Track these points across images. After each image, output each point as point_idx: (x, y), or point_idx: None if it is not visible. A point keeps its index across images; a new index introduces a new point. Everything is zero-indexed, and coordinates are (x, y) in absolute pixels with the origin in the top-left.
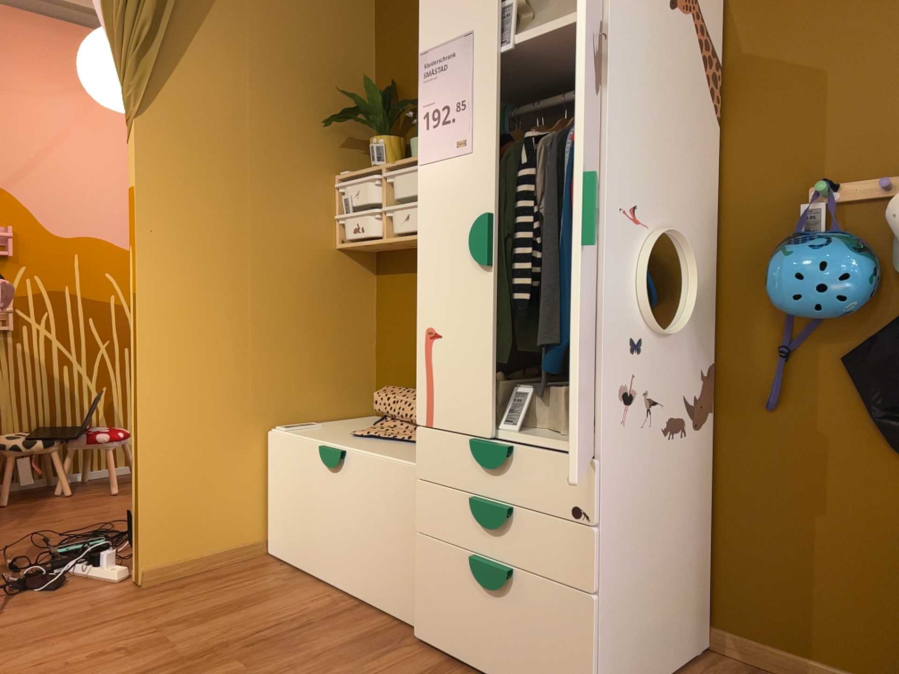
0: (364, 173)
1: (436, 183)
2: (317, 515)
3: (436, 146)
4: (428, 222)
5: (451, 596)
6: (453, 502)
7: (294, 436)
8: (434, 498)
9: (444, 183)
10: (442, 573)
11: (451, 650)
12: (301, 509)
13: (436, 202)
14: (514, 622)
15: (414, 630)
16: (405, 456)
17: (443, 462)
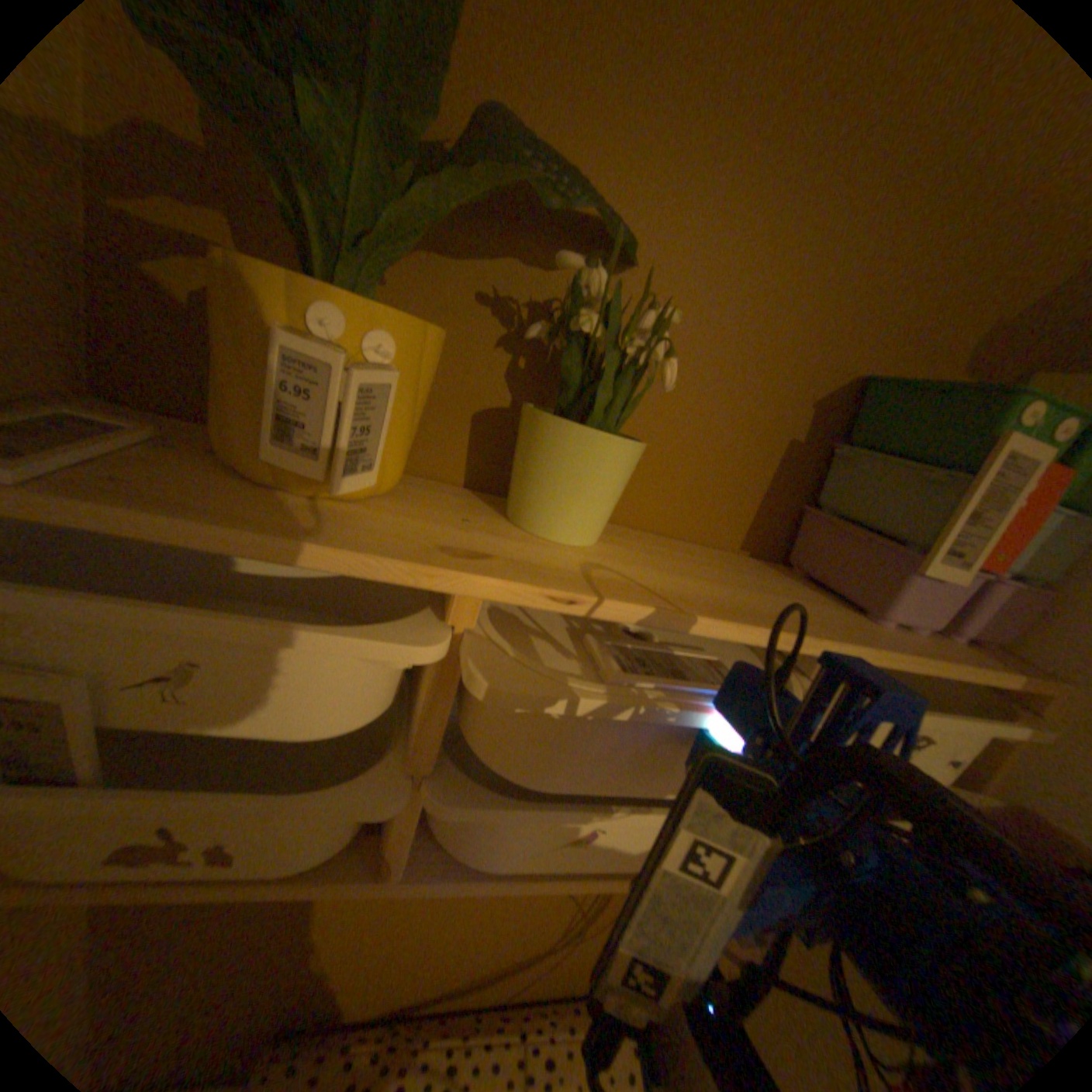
0: (288, 552)
1: None
2: None
3: None
4: None
5: None
6: None
7: None
8: None
9: None
10: None
11: None
12: None
13: None
14: None
15: None
16: None
17: None
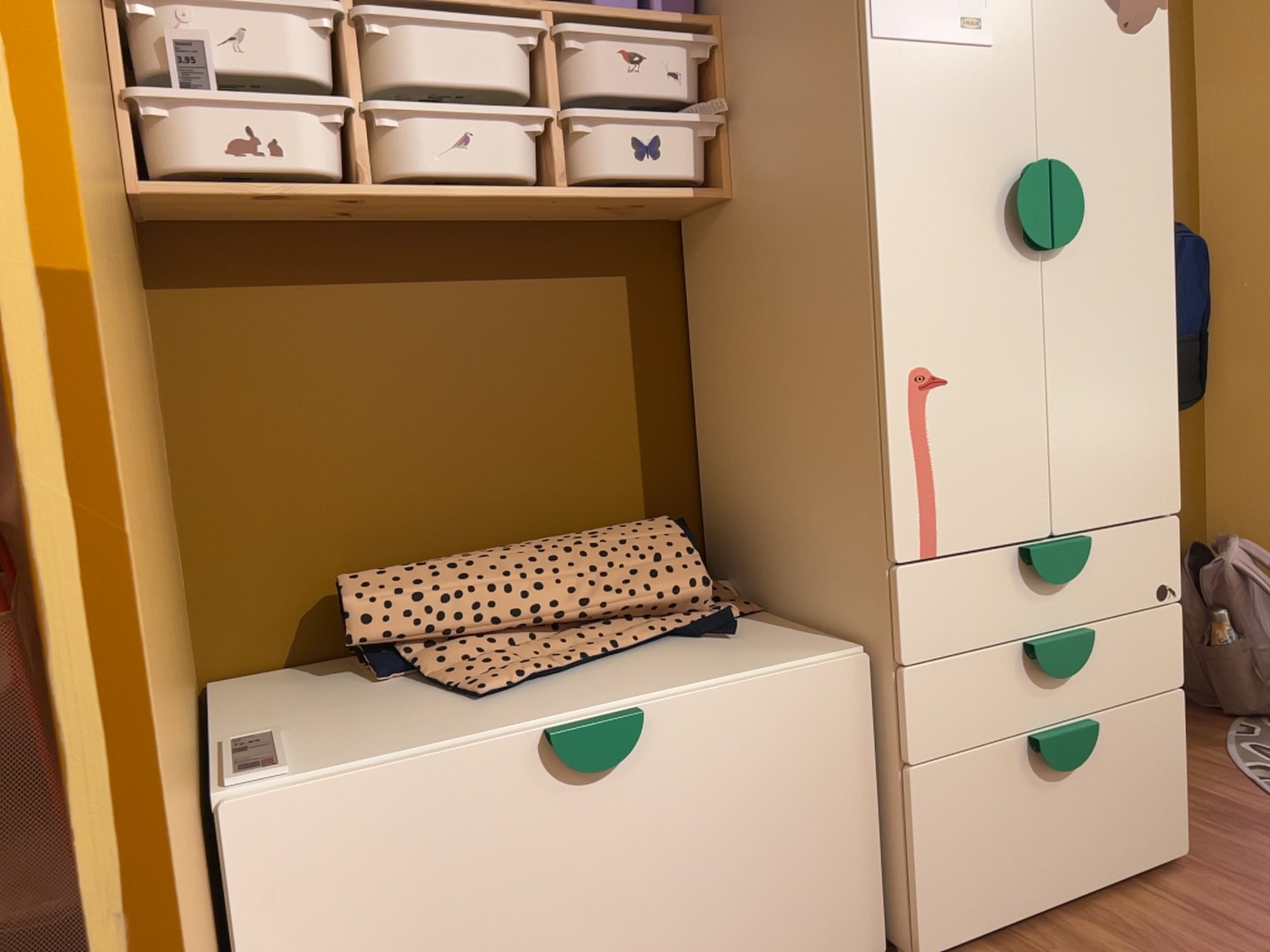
0: None
1: (919, 87)
2: (539, 925)
3: (916, 10)
4: (905, 161)
5: (994, 827)
6: (986, 670)
7: (373, 766)
8: (950, 680)
9: (938, 88)
10: (973, 803)
11: (998, 916)
12: (458, 951)
13: (921, 123)
14: (1093, 792)
15: (922, 946)
16: (755, 658)
17: (963, 609)
